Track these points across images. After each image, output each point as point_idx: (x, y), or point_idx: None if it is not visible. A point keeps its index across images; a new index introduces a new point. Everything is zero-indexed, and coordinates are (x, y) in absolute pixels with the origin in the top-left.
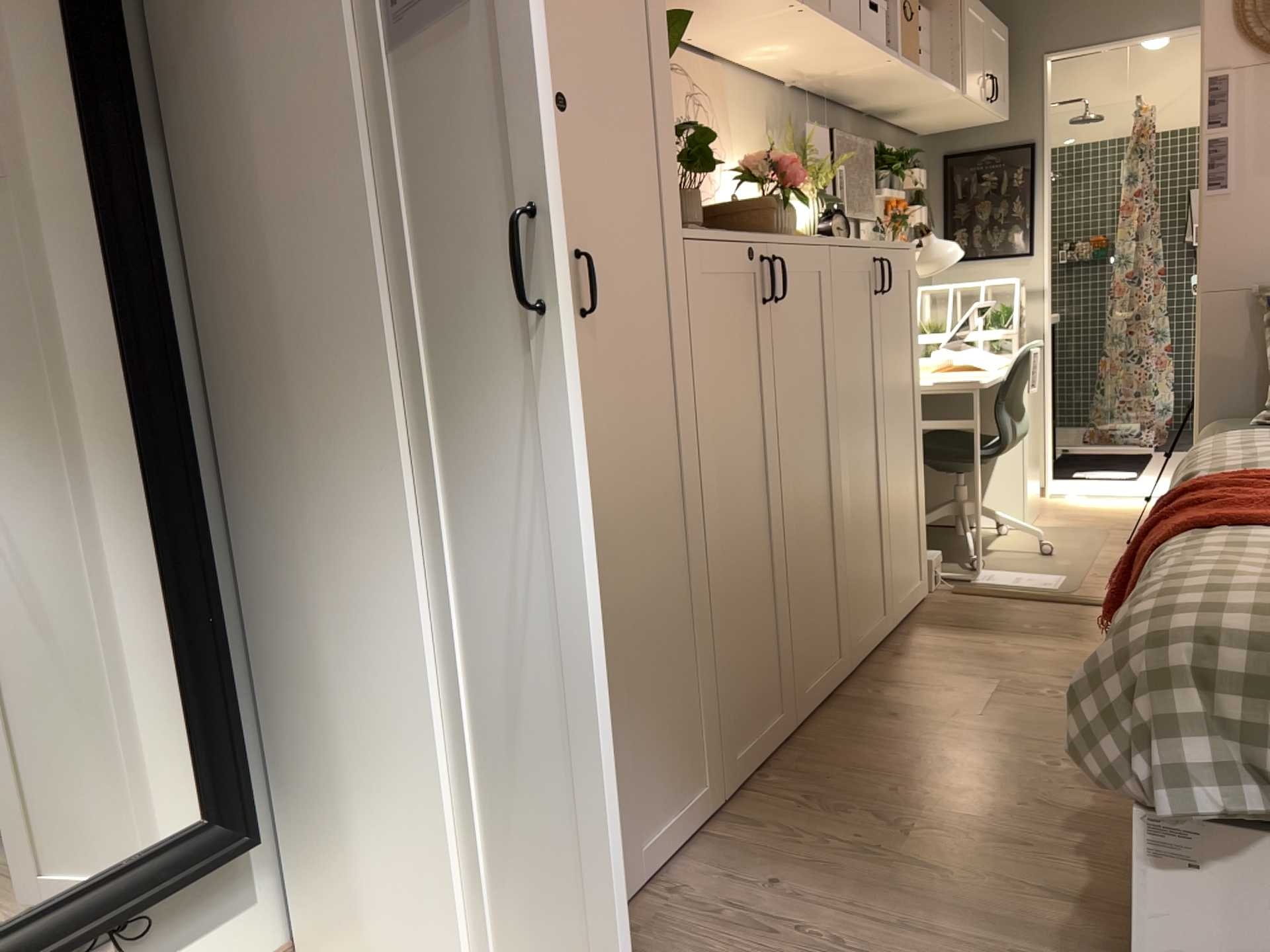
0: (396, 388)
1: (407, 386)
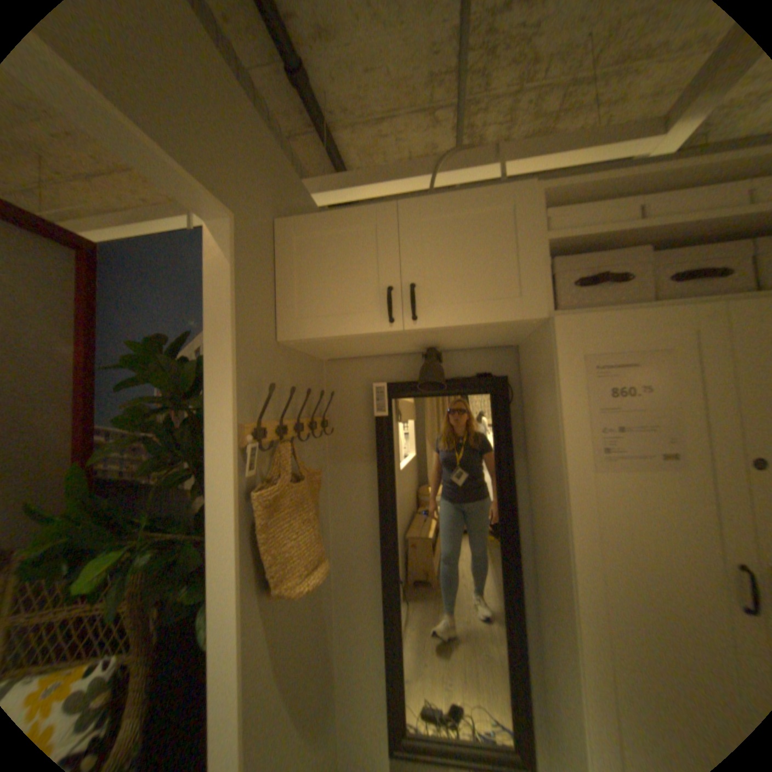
0: (583, 639)
1: (593, 639)
